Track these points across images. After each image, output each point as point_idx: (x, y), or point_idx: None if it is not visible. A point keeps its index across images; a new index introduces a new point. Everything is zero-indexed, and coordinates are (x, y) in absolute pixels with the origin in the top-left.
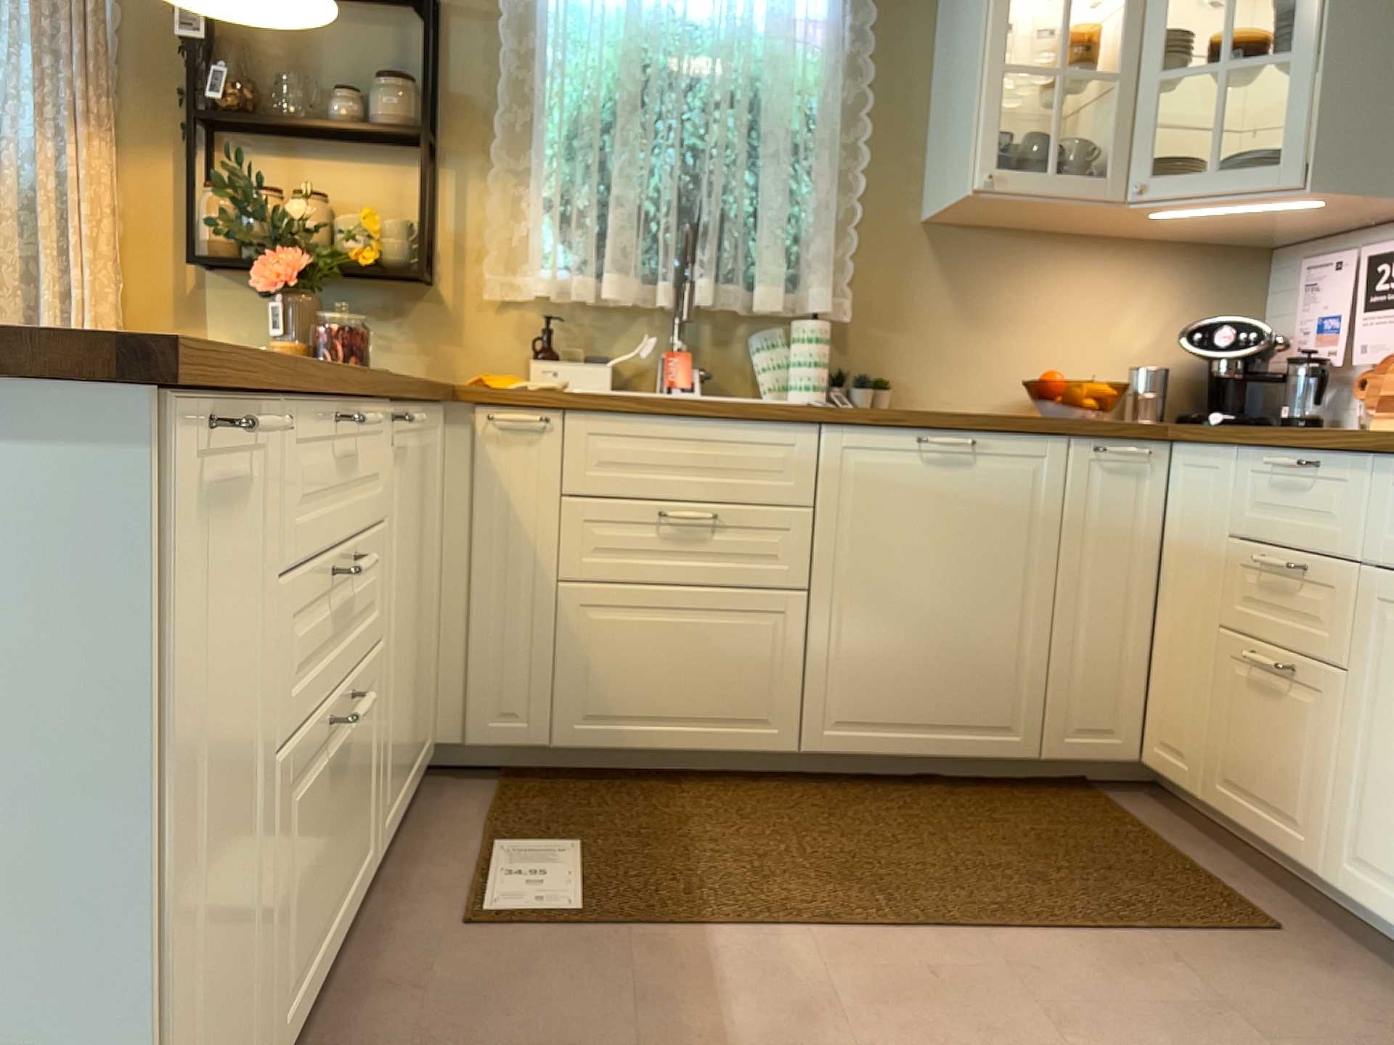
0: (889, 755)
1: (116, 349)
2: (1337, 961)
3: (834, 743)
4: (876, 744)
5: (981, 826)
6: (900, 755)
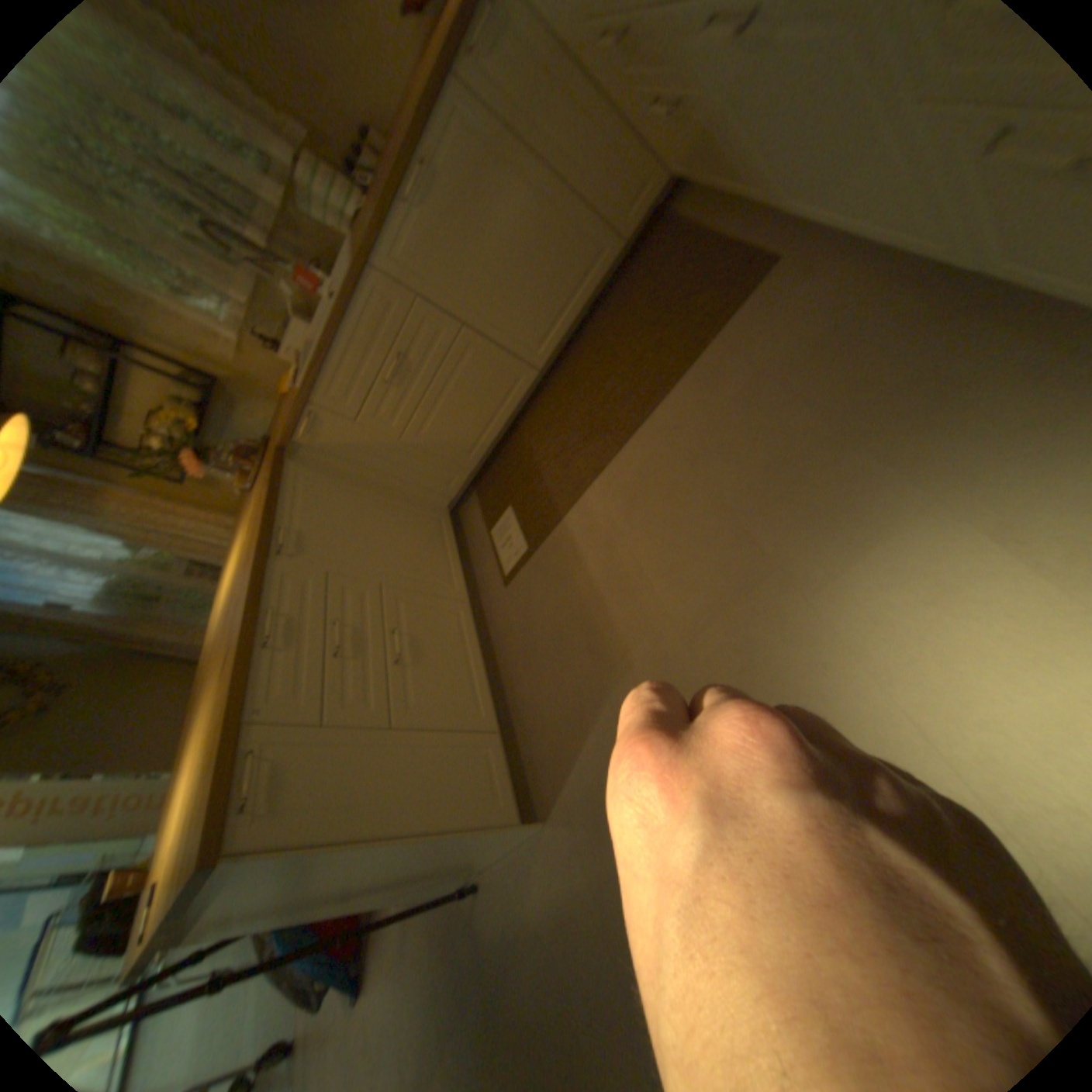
0: (568, 328)
1: (197, 844)
2: (810, 252)
3: (545, 353)
4: (559, 332)
5: (625, 321)
6: (572, 322)
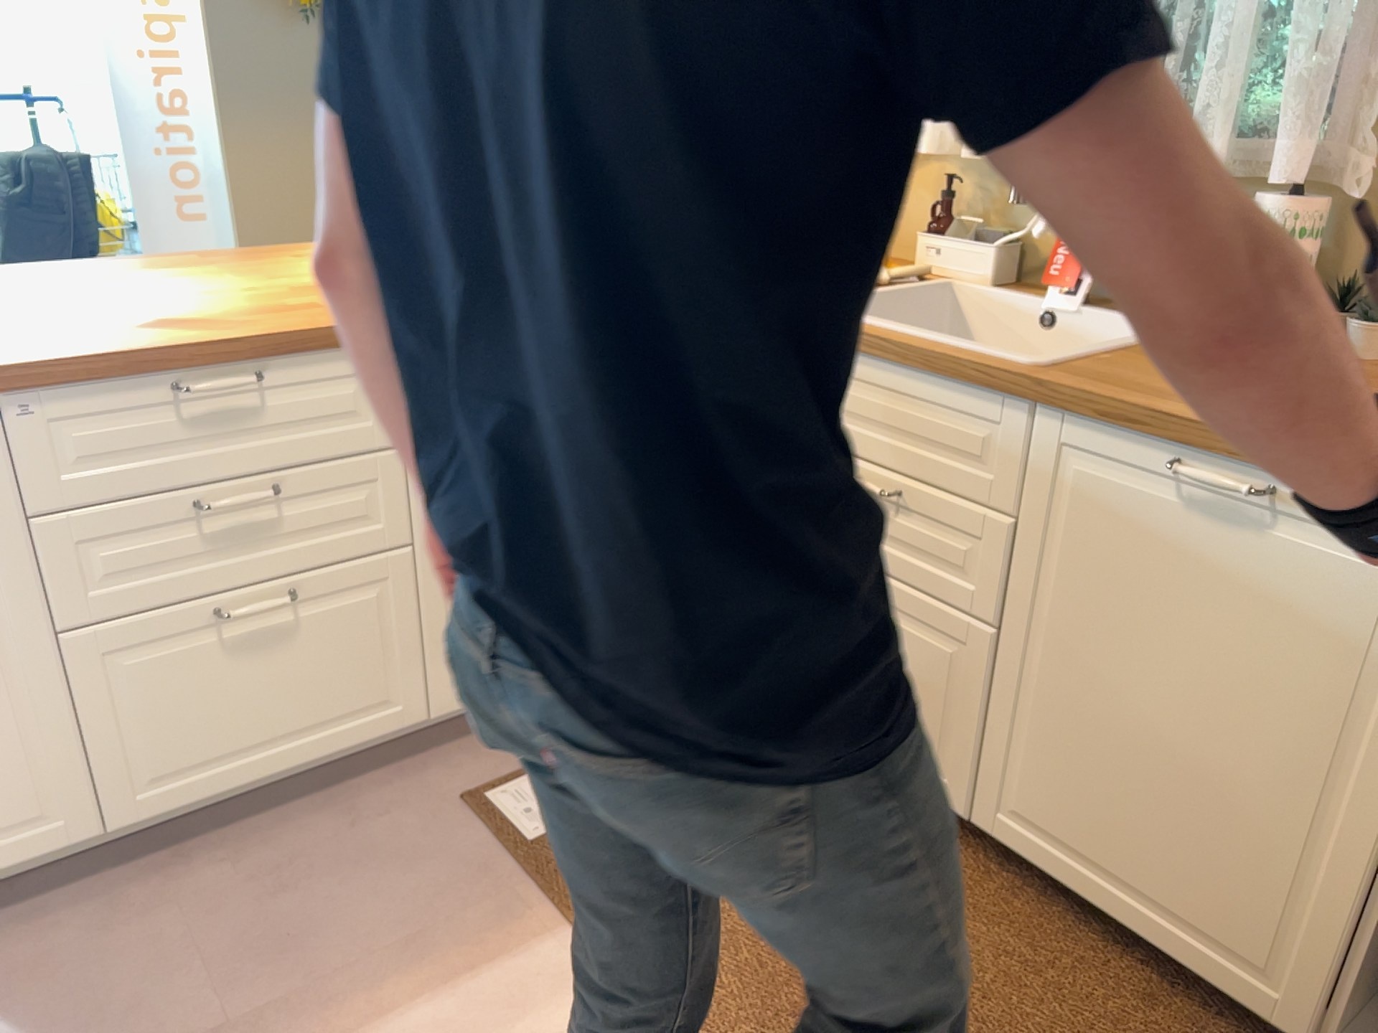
0: (1075, 891)
1: None
2: None
3: (1007, 833)
4: (1058, 867)
5: None
6: (1089, 901)
